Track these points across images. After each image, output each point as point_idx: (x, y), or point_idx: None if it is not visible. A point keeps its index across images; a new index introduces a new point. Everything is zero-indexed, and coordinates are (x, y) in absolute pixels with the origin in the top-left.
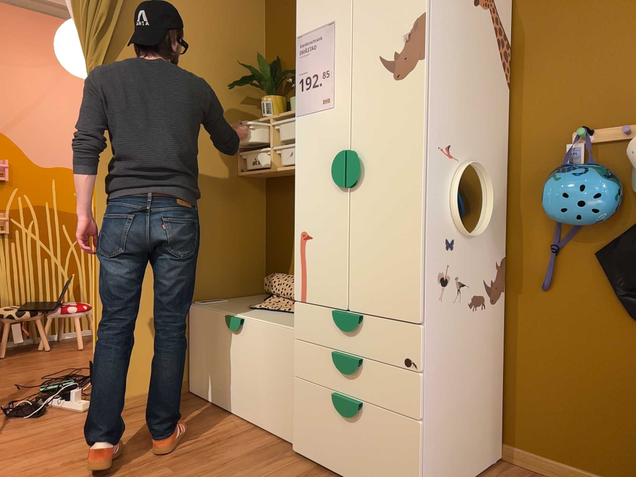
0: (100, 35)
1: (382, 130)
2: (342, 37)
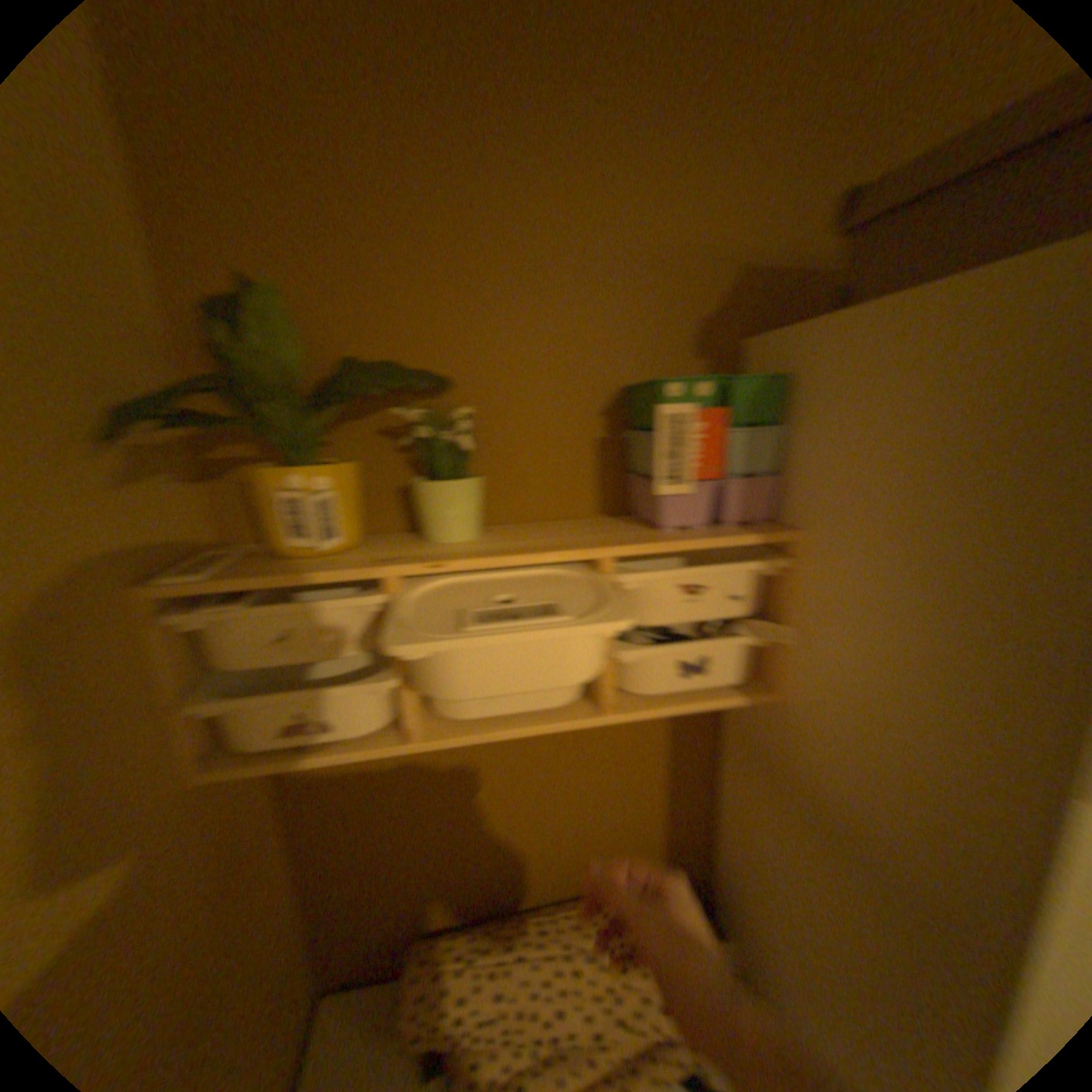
0: None
1: None
2: None
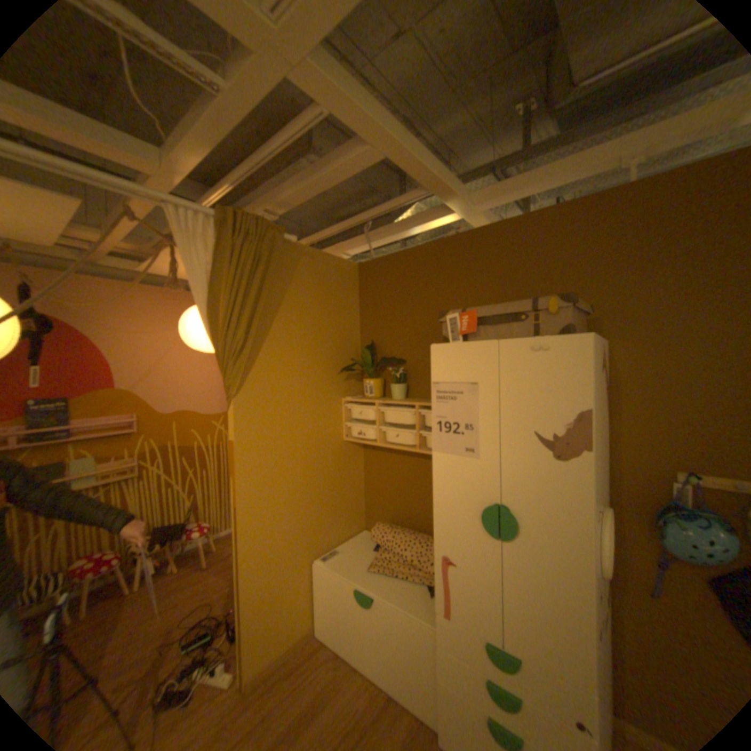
0: (235, 356)
1: (540, 500)
2: (487, 399)
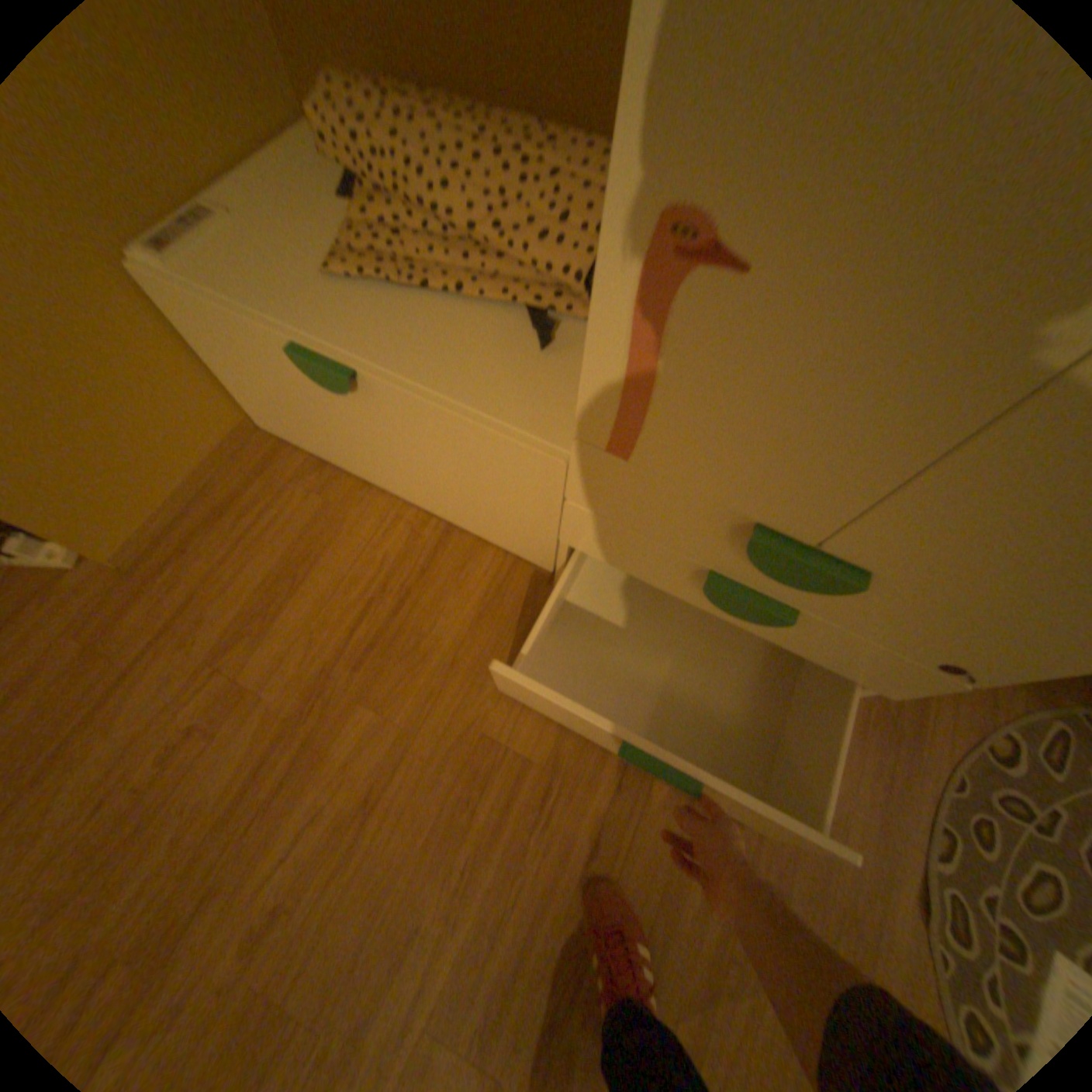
0: None
1: None
2: None
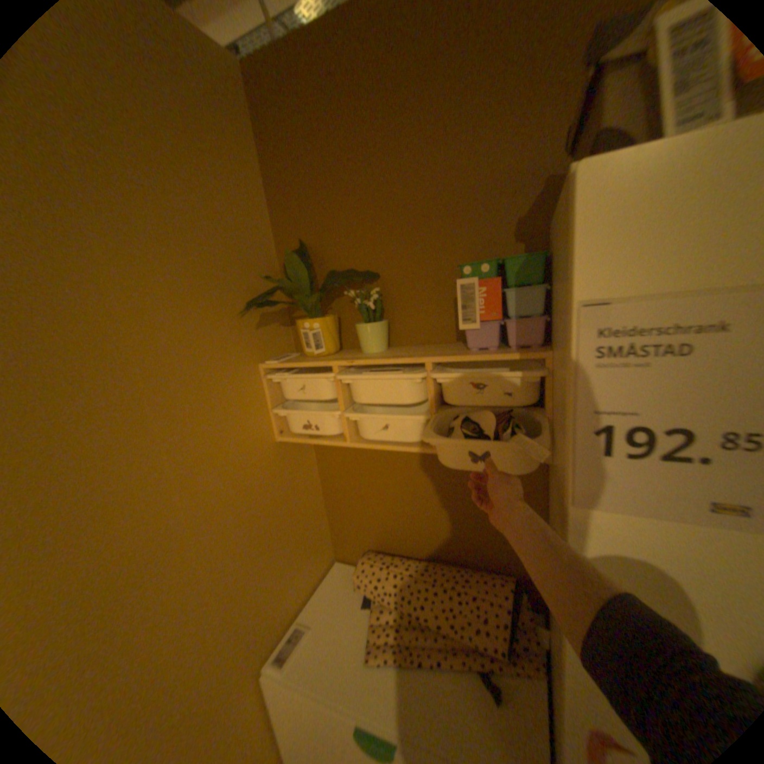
0: None
1: None
2: None
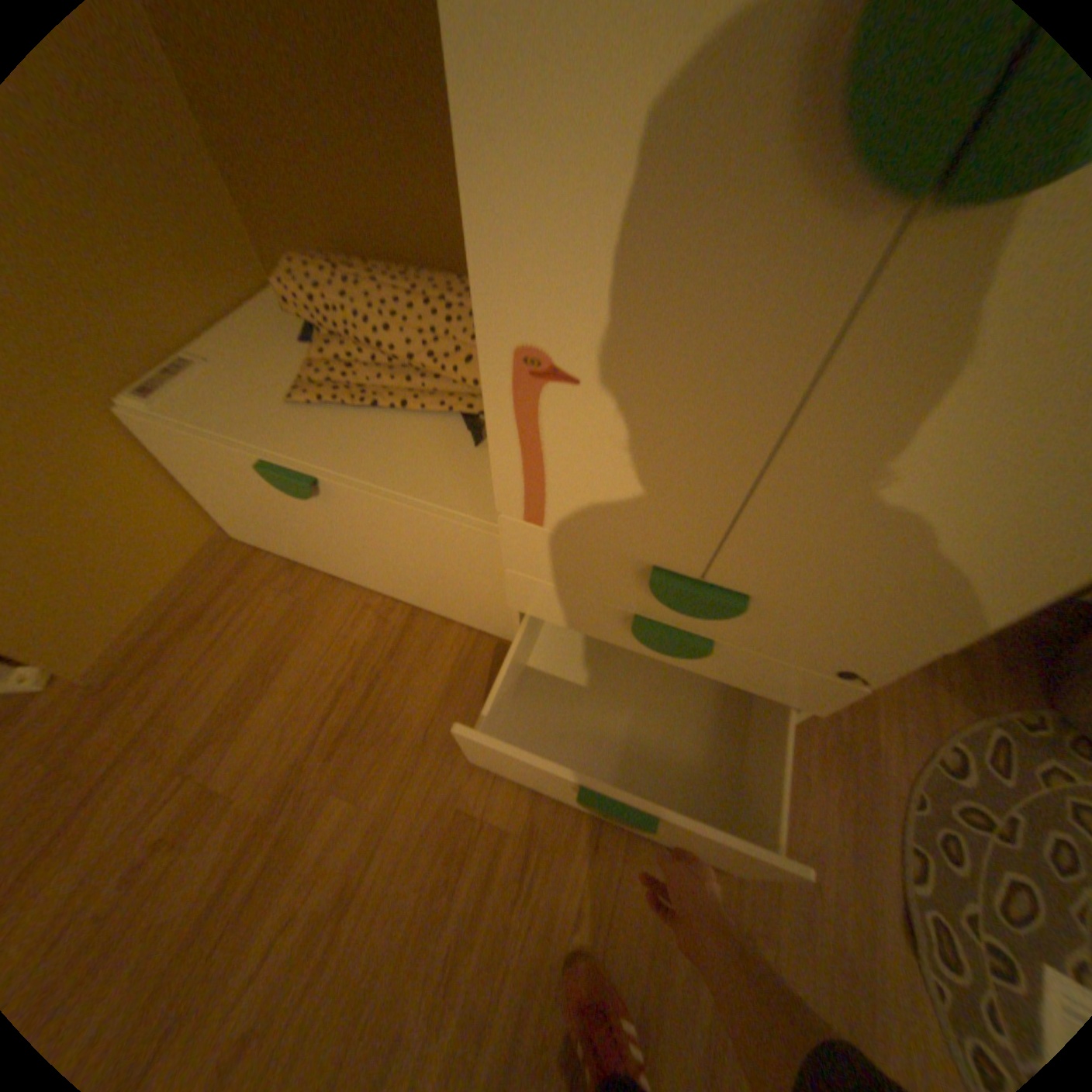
0: None
1: None
2: None
